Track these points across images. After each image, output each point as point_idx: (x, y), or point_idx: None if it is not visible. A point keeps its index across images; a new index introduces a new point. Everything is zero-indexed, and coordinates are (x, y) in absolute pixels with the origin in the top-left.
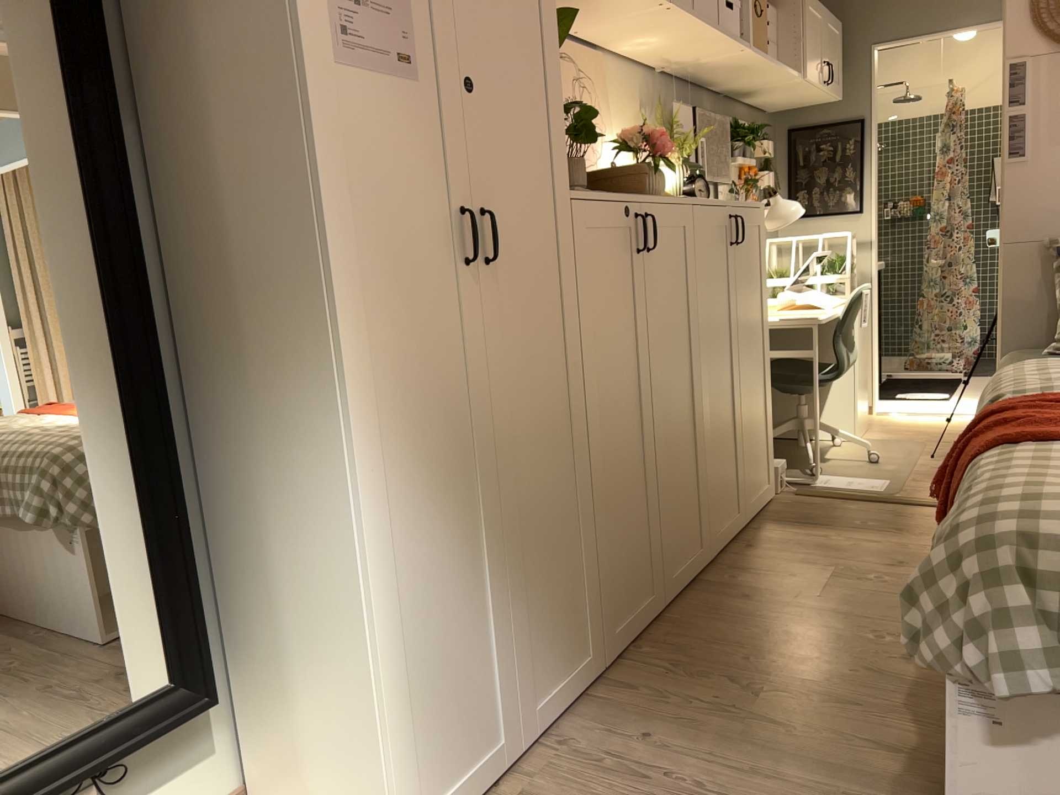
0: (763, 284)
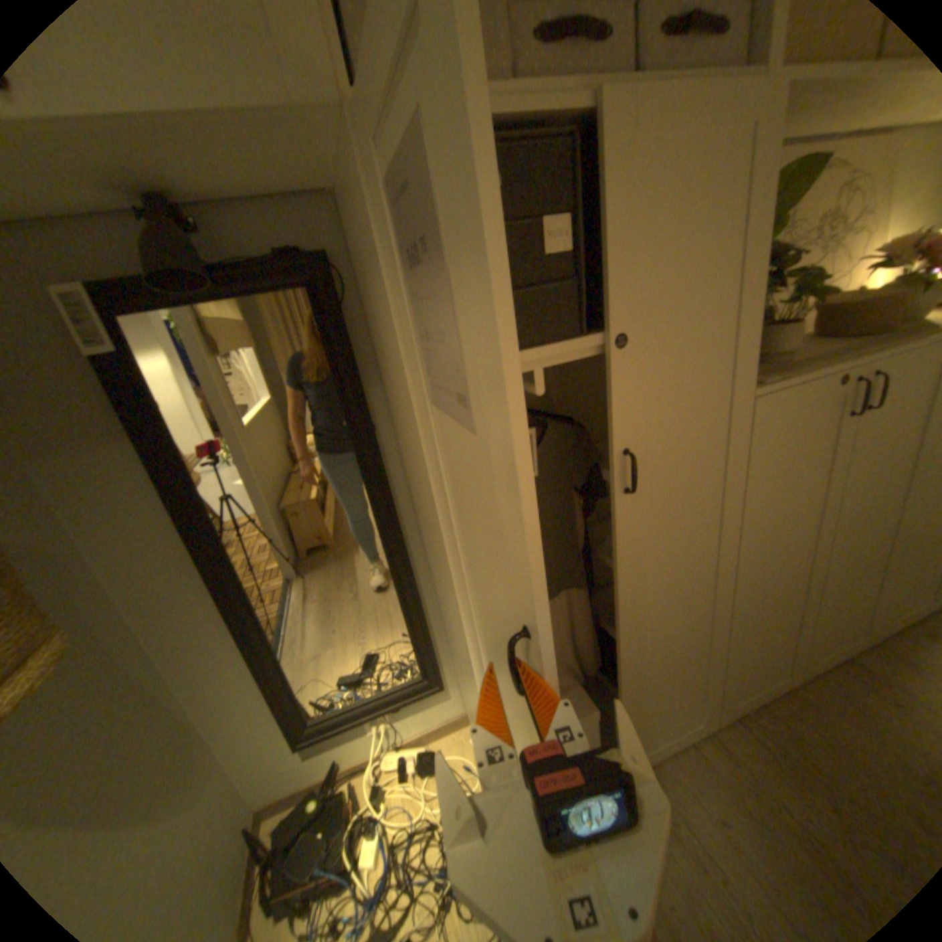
0: None
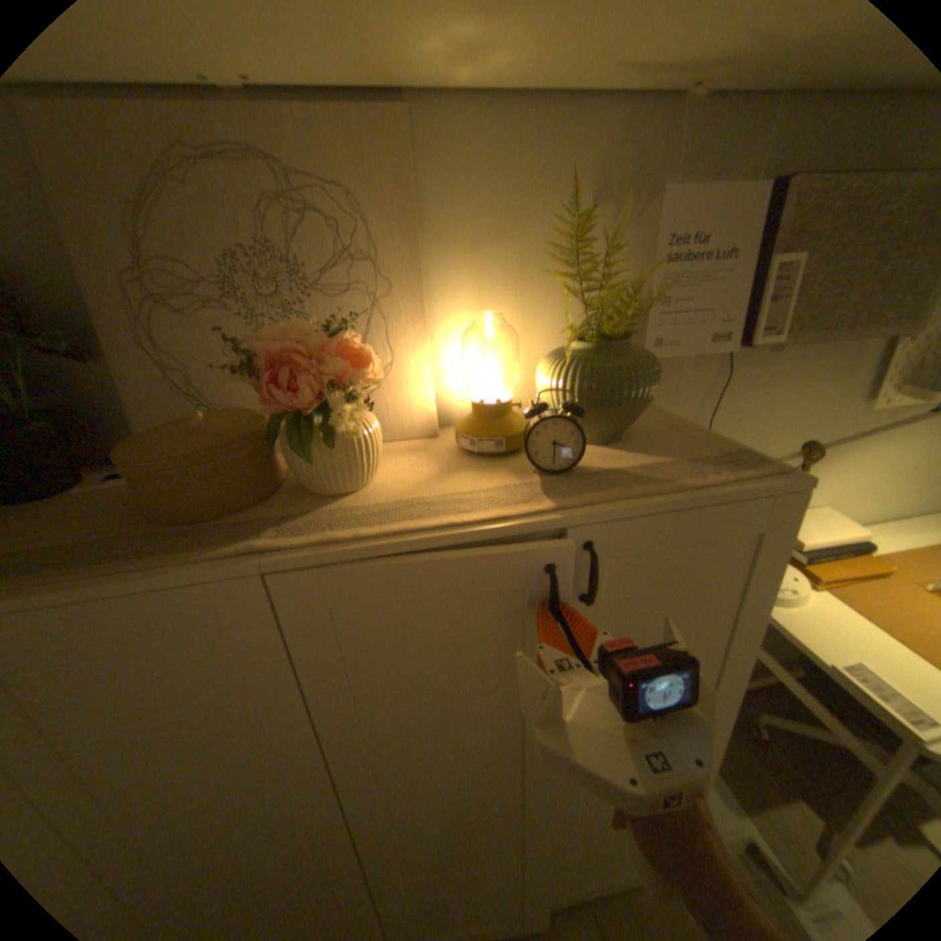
0: (756, 640)
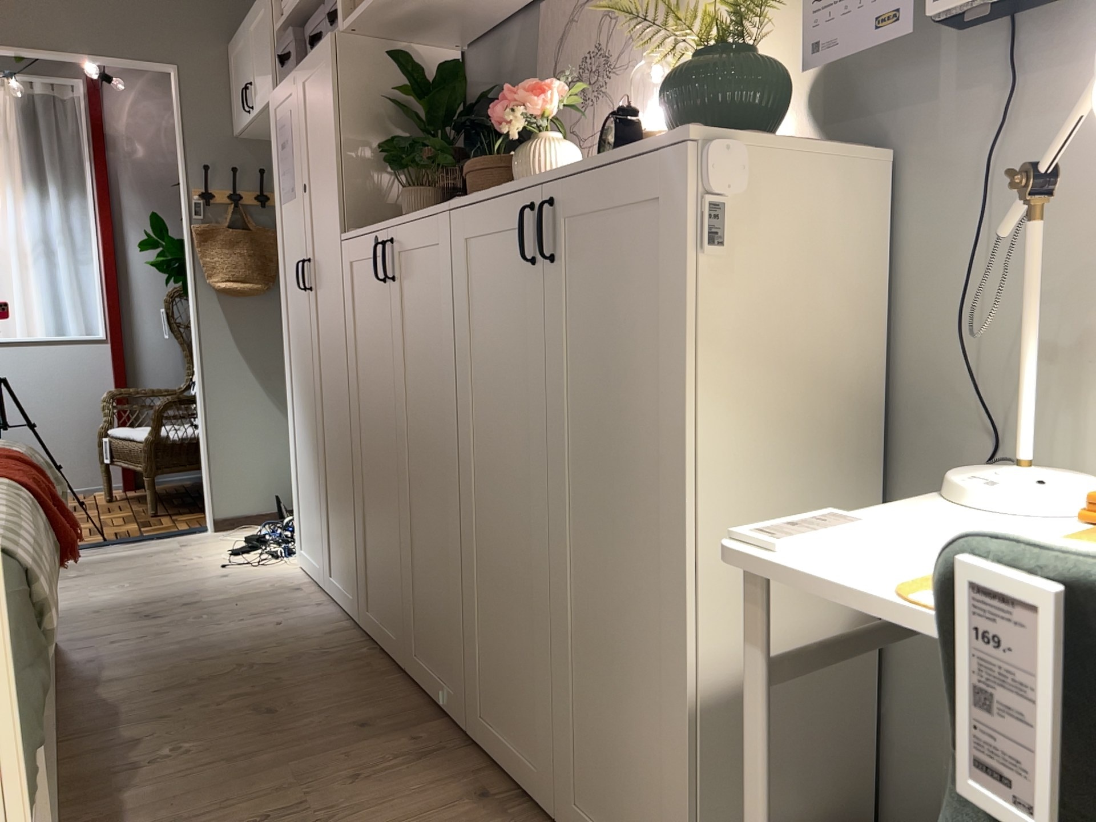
0: (685, 376)
